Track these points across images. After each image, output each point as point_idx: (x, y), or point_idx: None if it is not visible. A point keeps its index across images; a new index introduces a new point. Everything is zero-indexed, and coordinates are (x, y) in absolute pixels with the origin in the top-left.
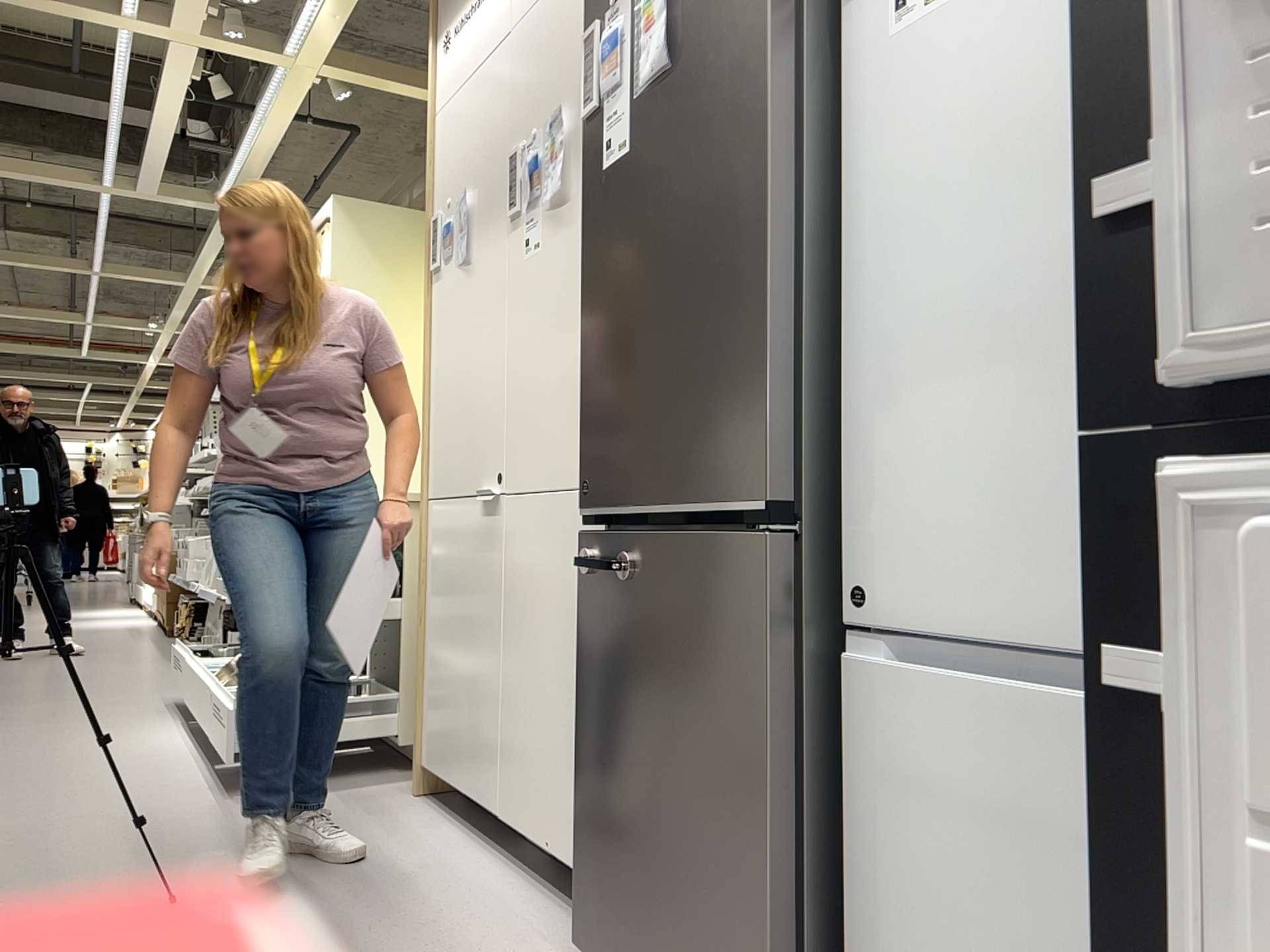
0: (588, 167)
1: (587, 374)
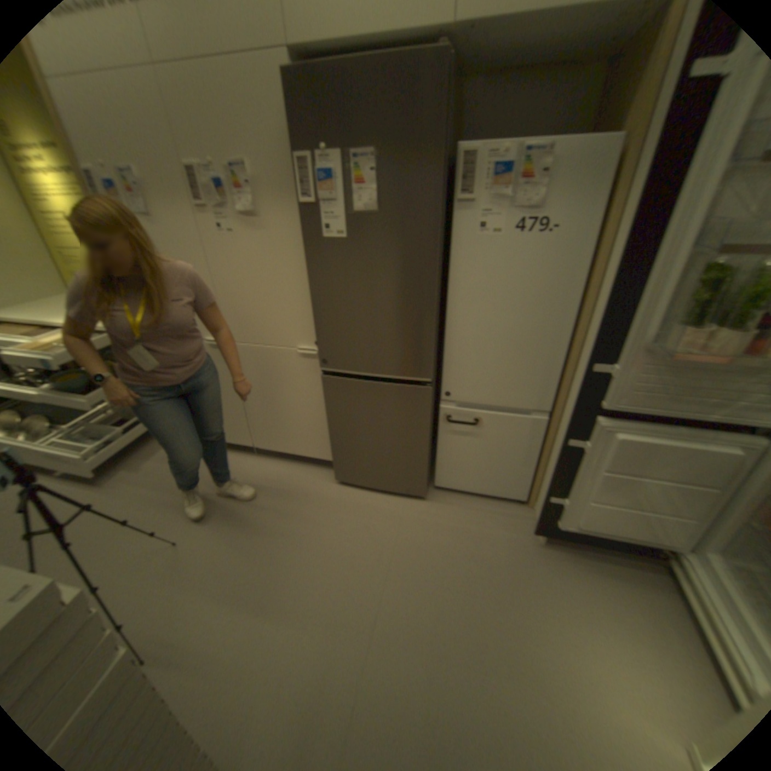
0: (306, 228)
1: (318, 320)
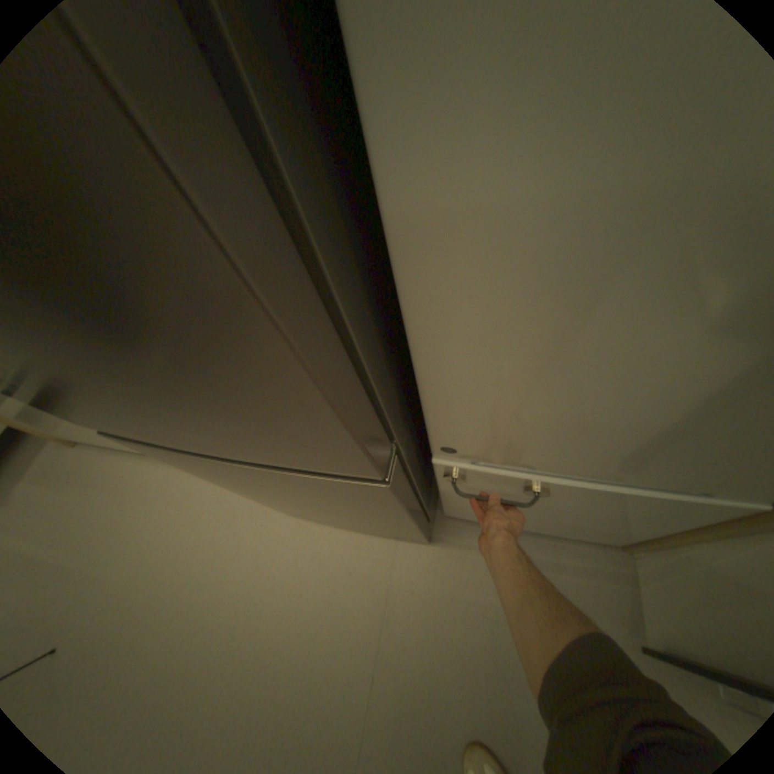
0: None
1: None
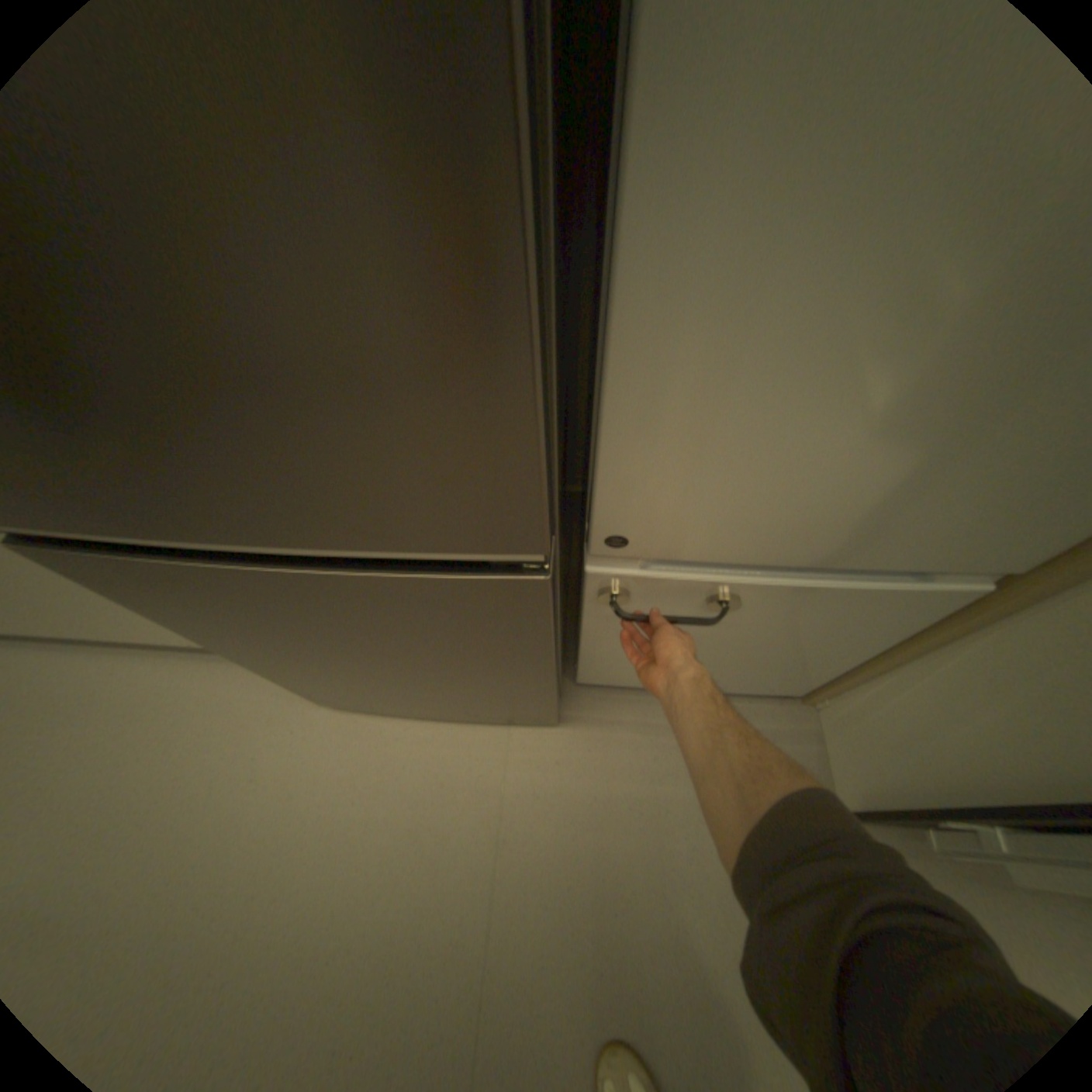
0: None
1: None
